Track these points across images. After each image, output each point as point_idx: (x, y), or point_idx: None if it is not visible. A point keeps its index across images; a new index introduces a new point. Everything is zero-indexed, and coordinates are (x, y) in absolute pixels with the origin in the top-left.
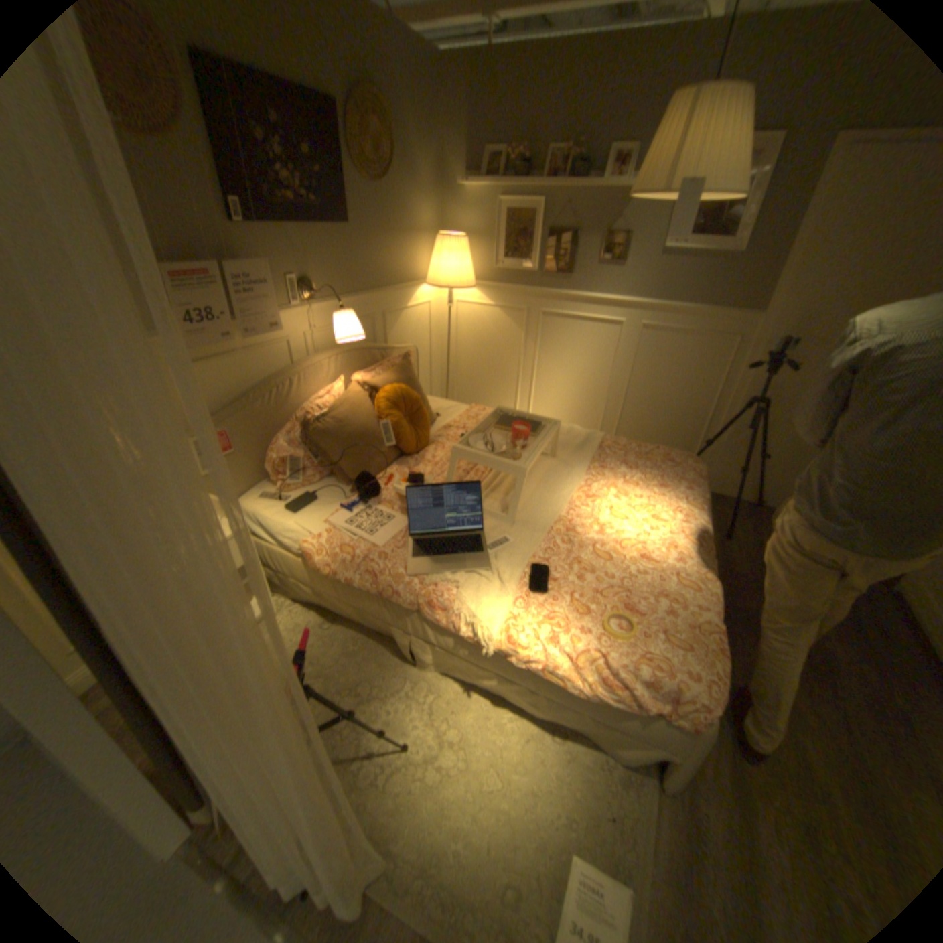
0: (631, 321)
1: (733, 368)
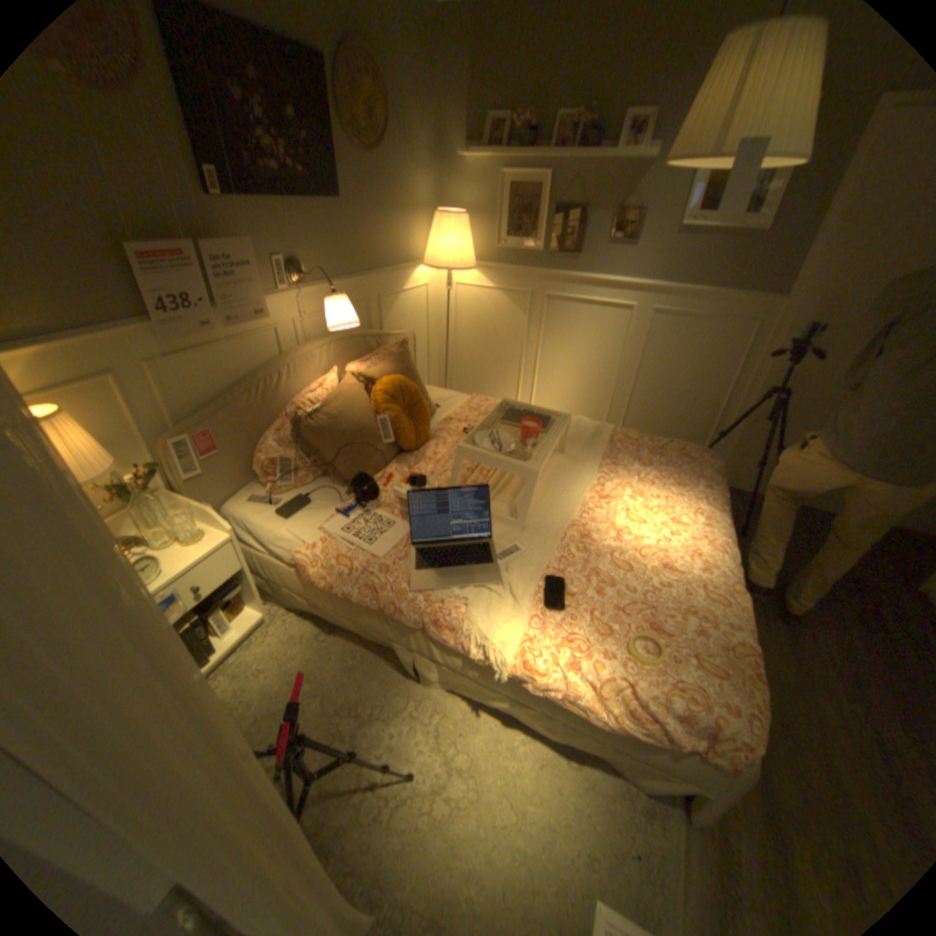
0: (643, 306)
1: (751, 355)
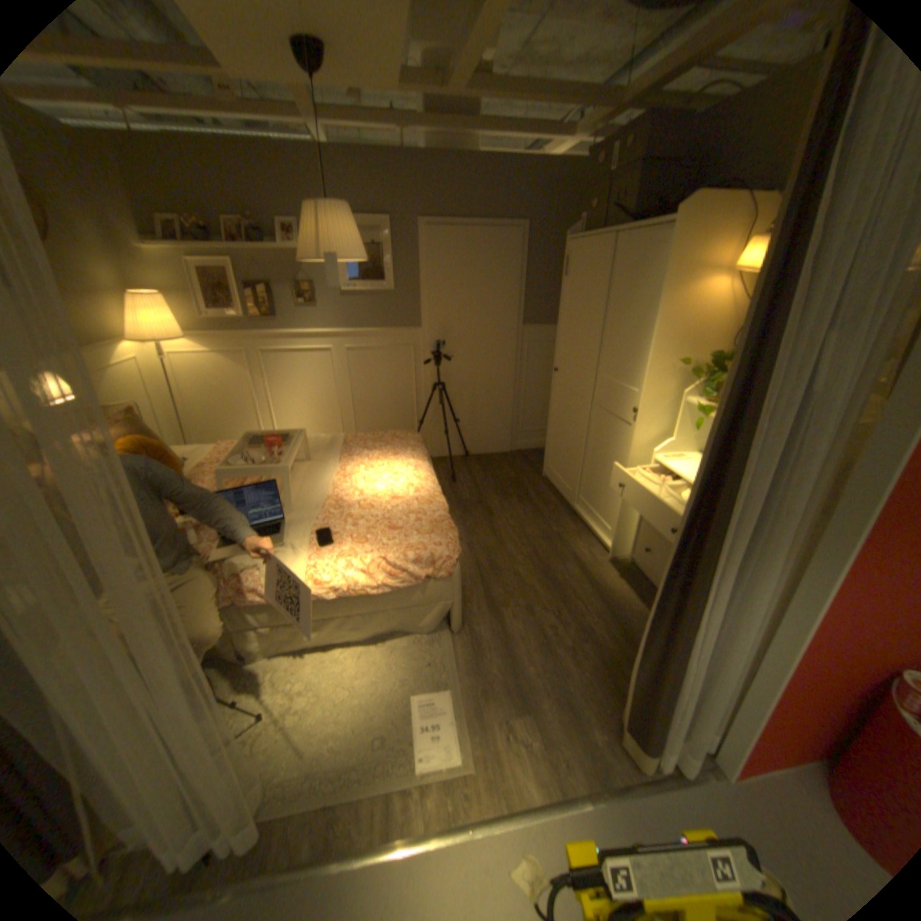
0: (336, 347)
1: (416, 367)
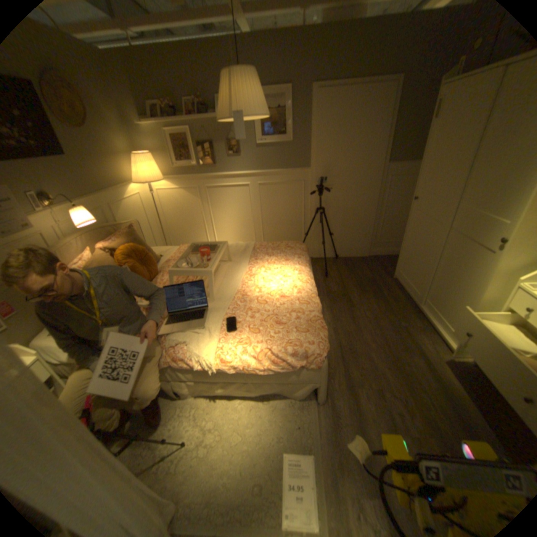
0: (252, 183)
1: (305, 196)
